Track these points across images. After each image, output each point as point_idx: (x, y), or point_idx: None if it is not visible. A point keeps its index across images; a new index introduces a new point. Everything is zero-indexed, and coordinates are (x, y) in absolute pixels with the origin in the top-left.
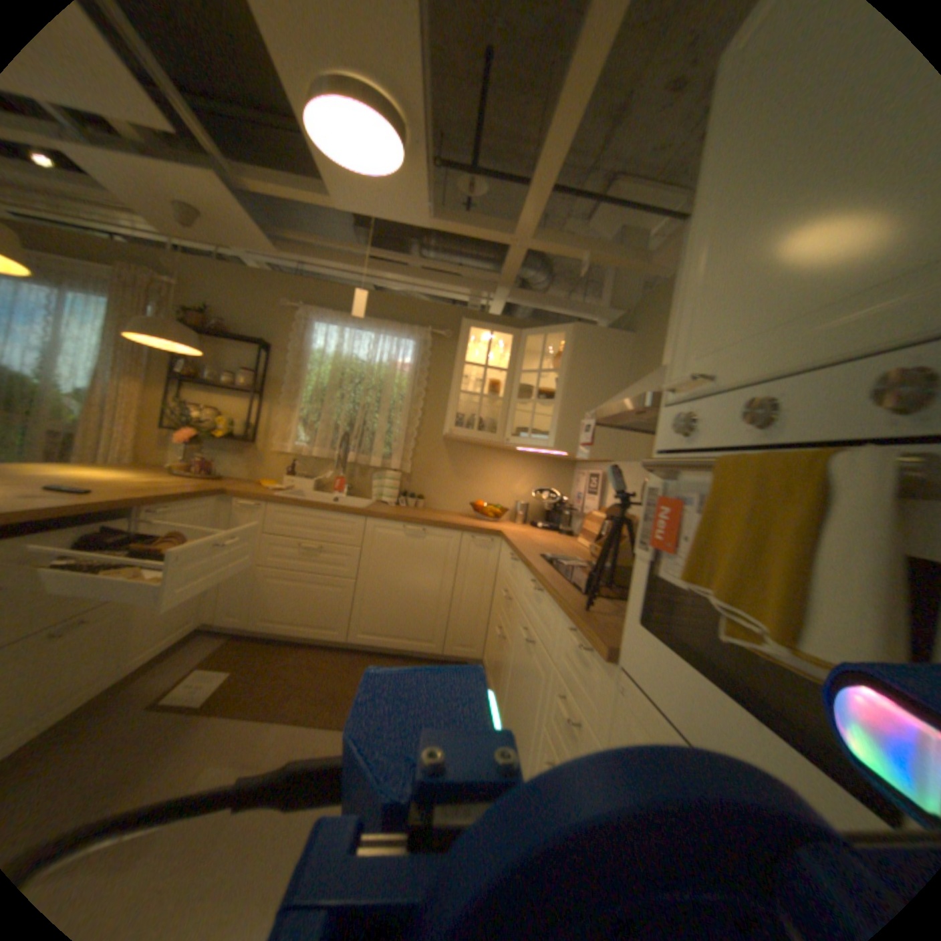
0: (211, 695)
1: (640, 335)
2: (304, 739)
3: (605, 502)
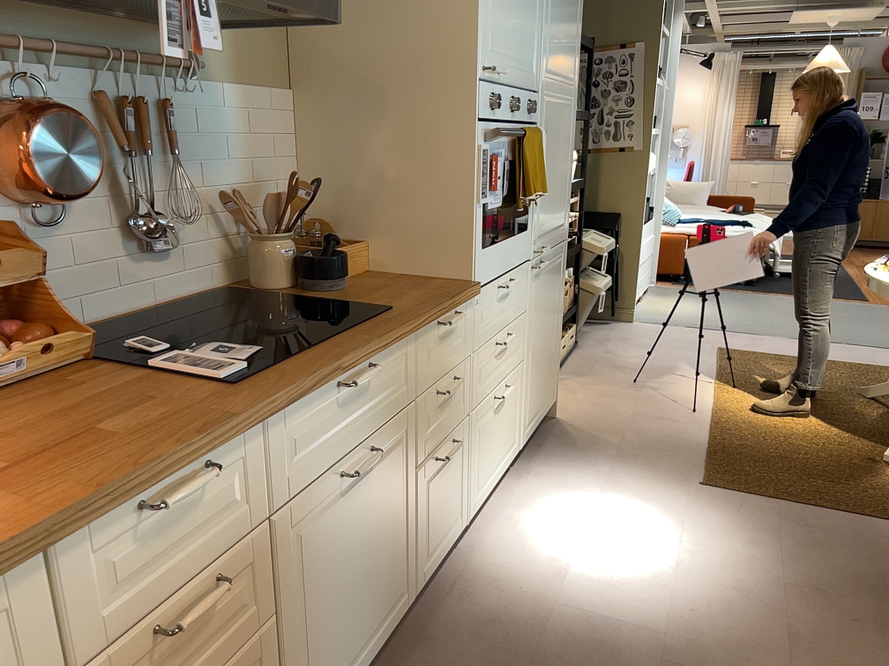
0: None
1: None
2: None
3: None
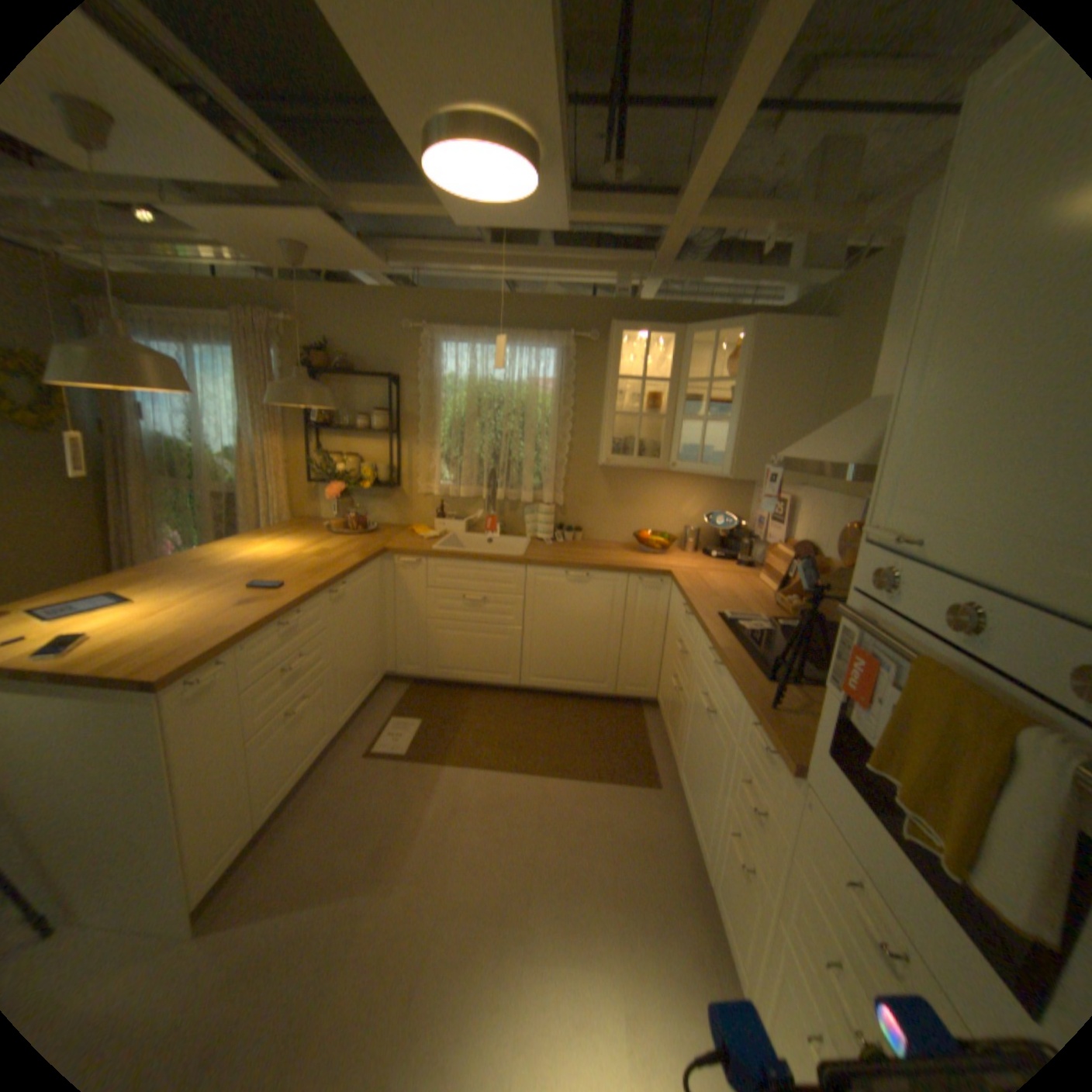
0: (410, 743)
1: (843, 321)
2: (499, 784)
3: (792, 531)
